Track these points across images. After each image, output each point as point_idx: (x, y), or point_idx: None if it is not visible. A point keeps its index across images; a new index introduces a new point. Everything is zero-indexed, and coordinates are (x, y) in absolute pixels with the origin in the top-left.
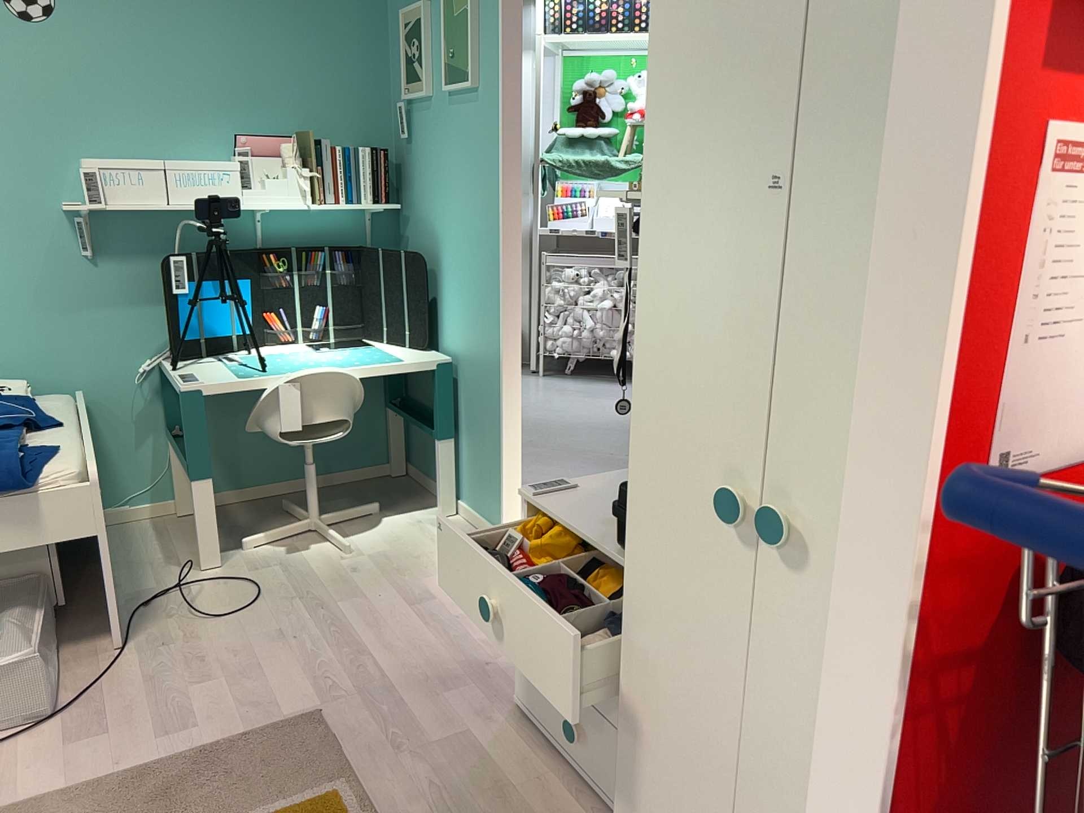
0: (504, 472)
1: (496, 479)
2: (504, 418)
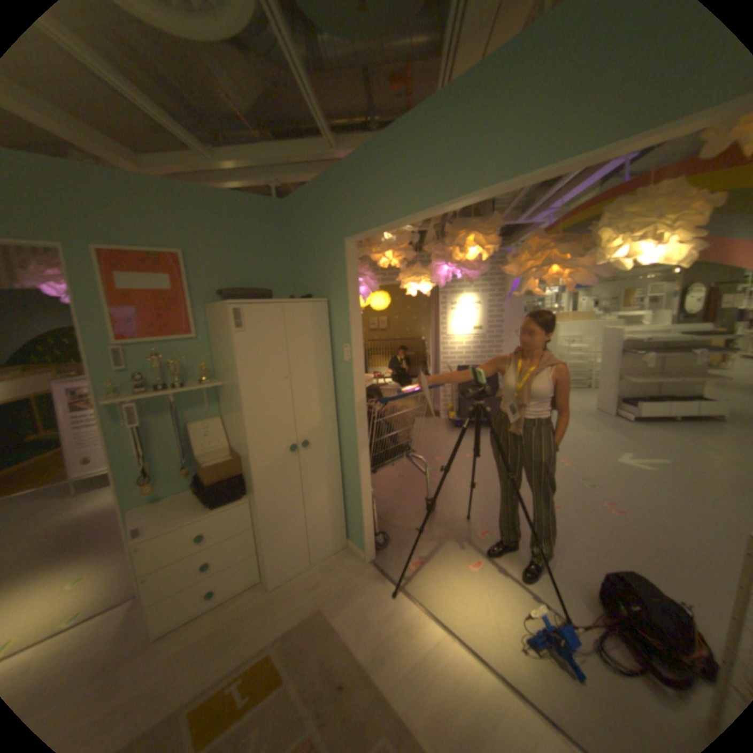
0: None
1: None
2: None
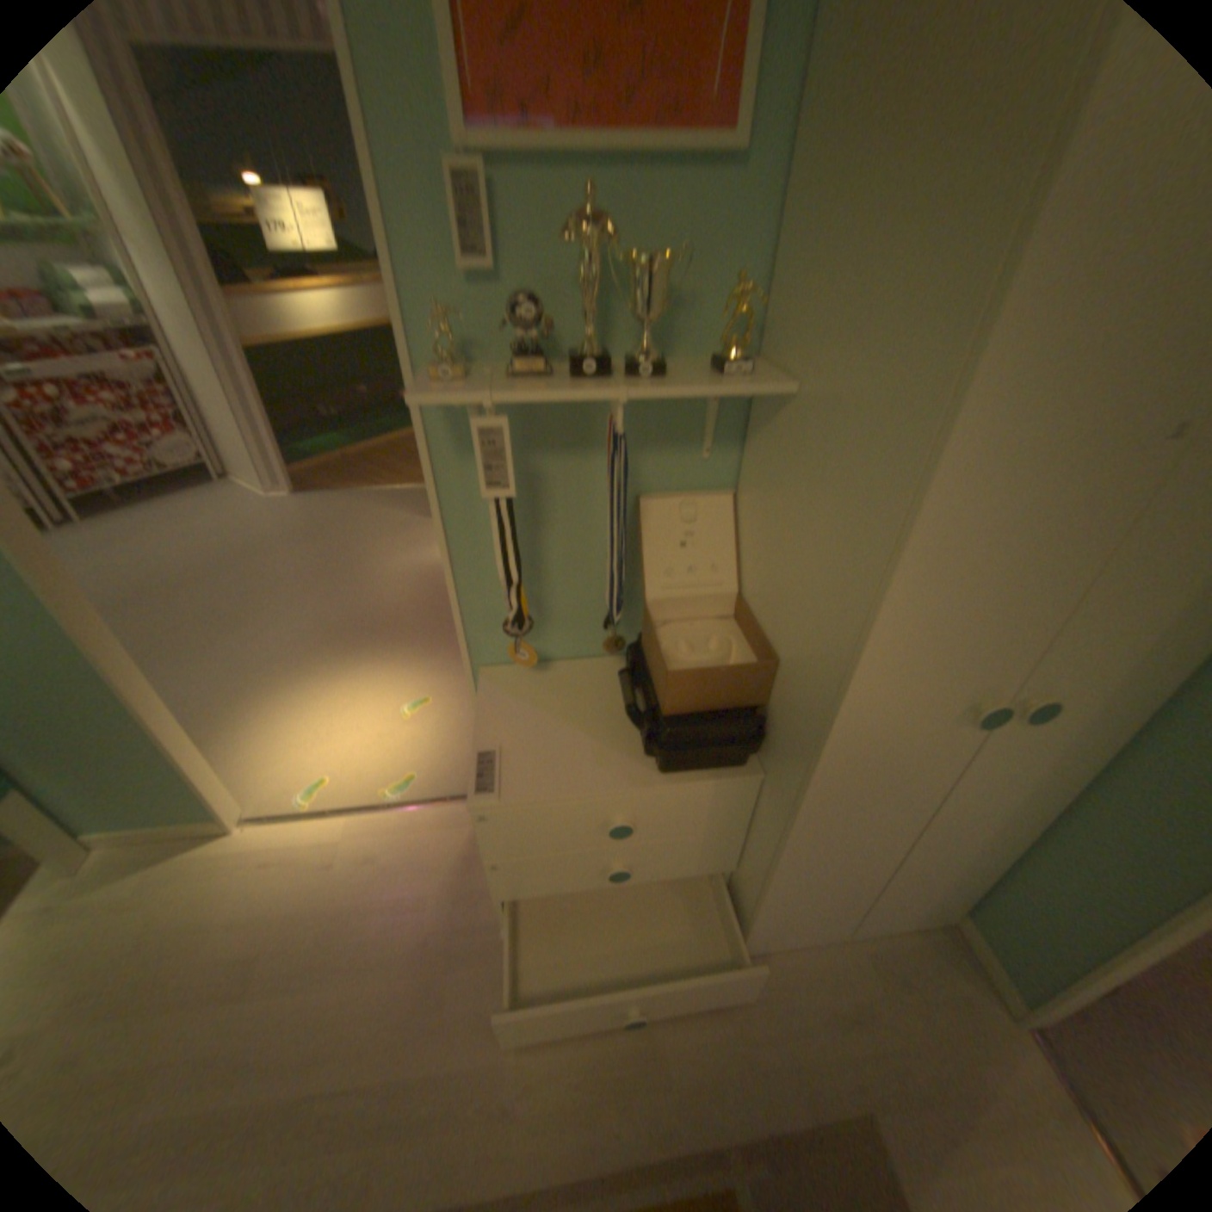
0: (185, 767)
1: (165, 781)
2: (146, 717)
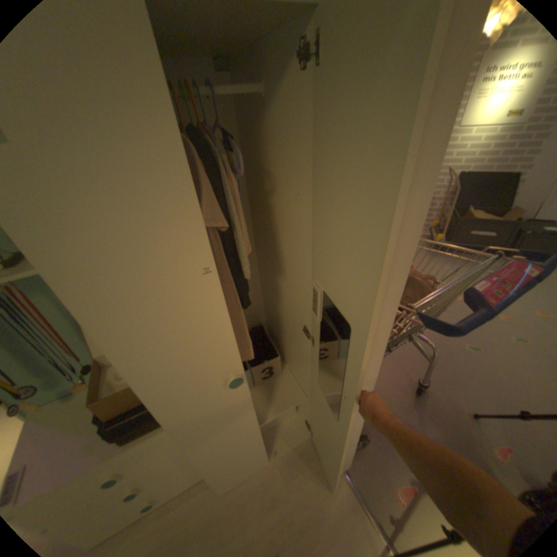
0: None
1: None
2: None
